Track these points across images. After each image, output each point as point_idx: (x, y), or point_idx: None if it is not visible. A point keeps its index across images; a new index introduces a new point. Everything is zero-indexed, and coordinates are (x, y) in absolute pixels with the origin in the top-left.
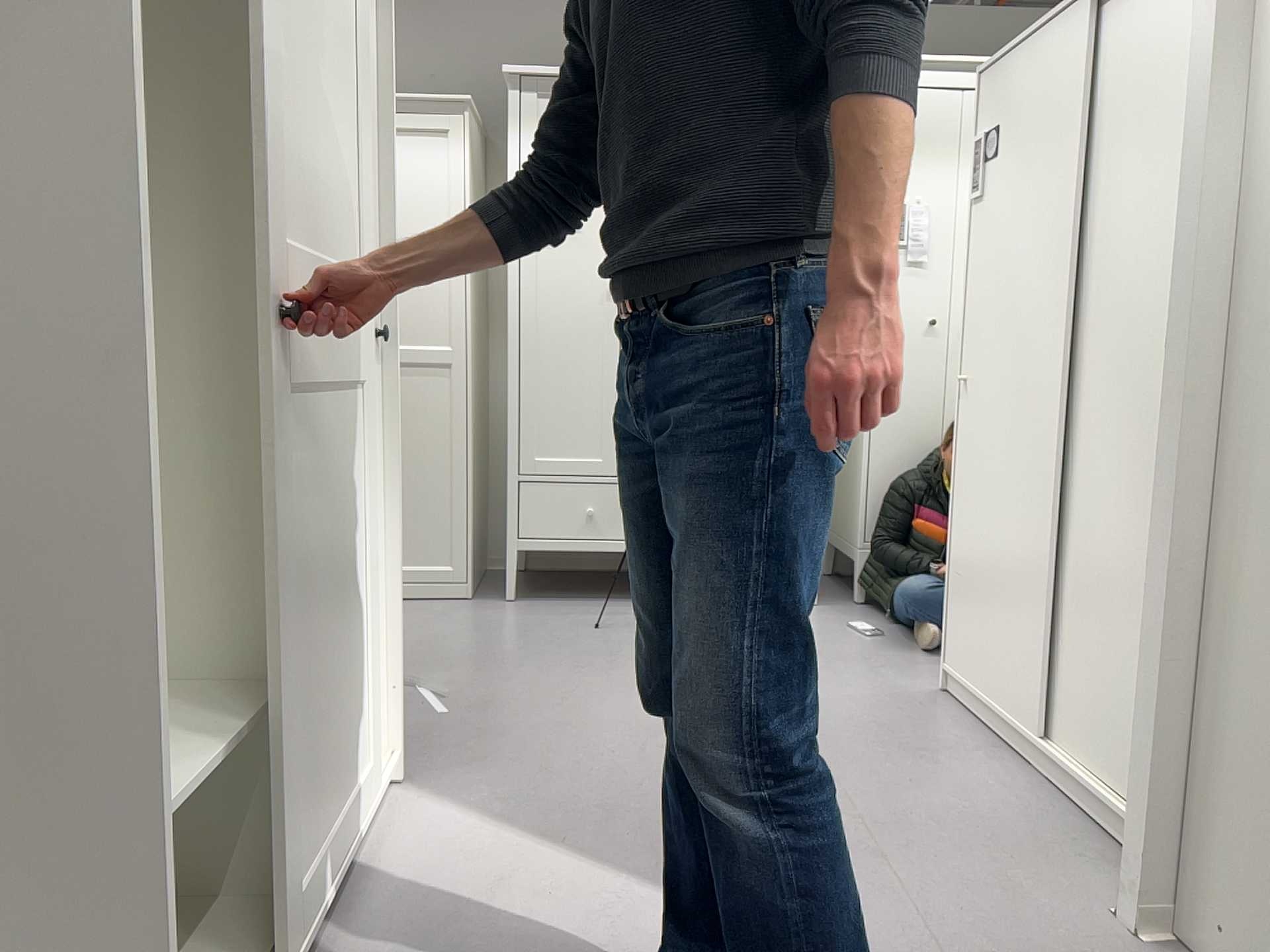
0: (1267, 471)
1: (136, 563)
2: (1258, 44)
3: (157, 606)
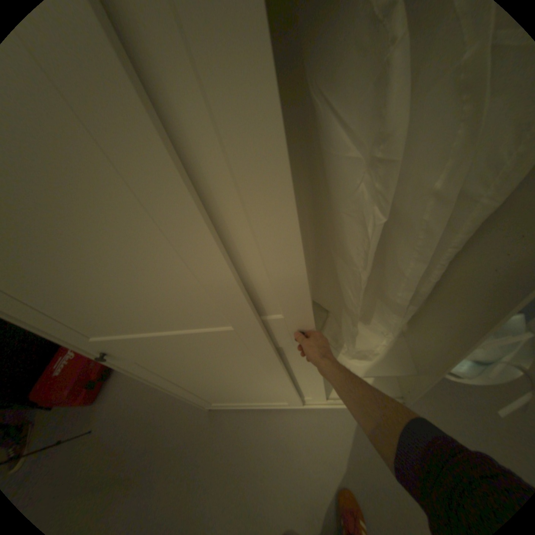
0: None
1: (138, 376)
2: None
3: (155, 379)
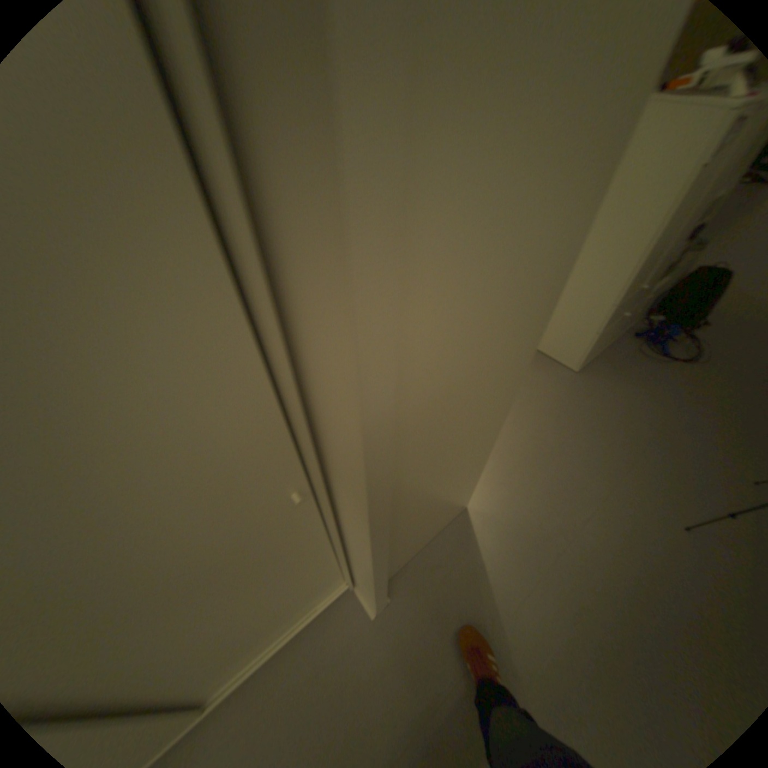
0: (401, 493)
1: None
2: (396, 276)
3: None
